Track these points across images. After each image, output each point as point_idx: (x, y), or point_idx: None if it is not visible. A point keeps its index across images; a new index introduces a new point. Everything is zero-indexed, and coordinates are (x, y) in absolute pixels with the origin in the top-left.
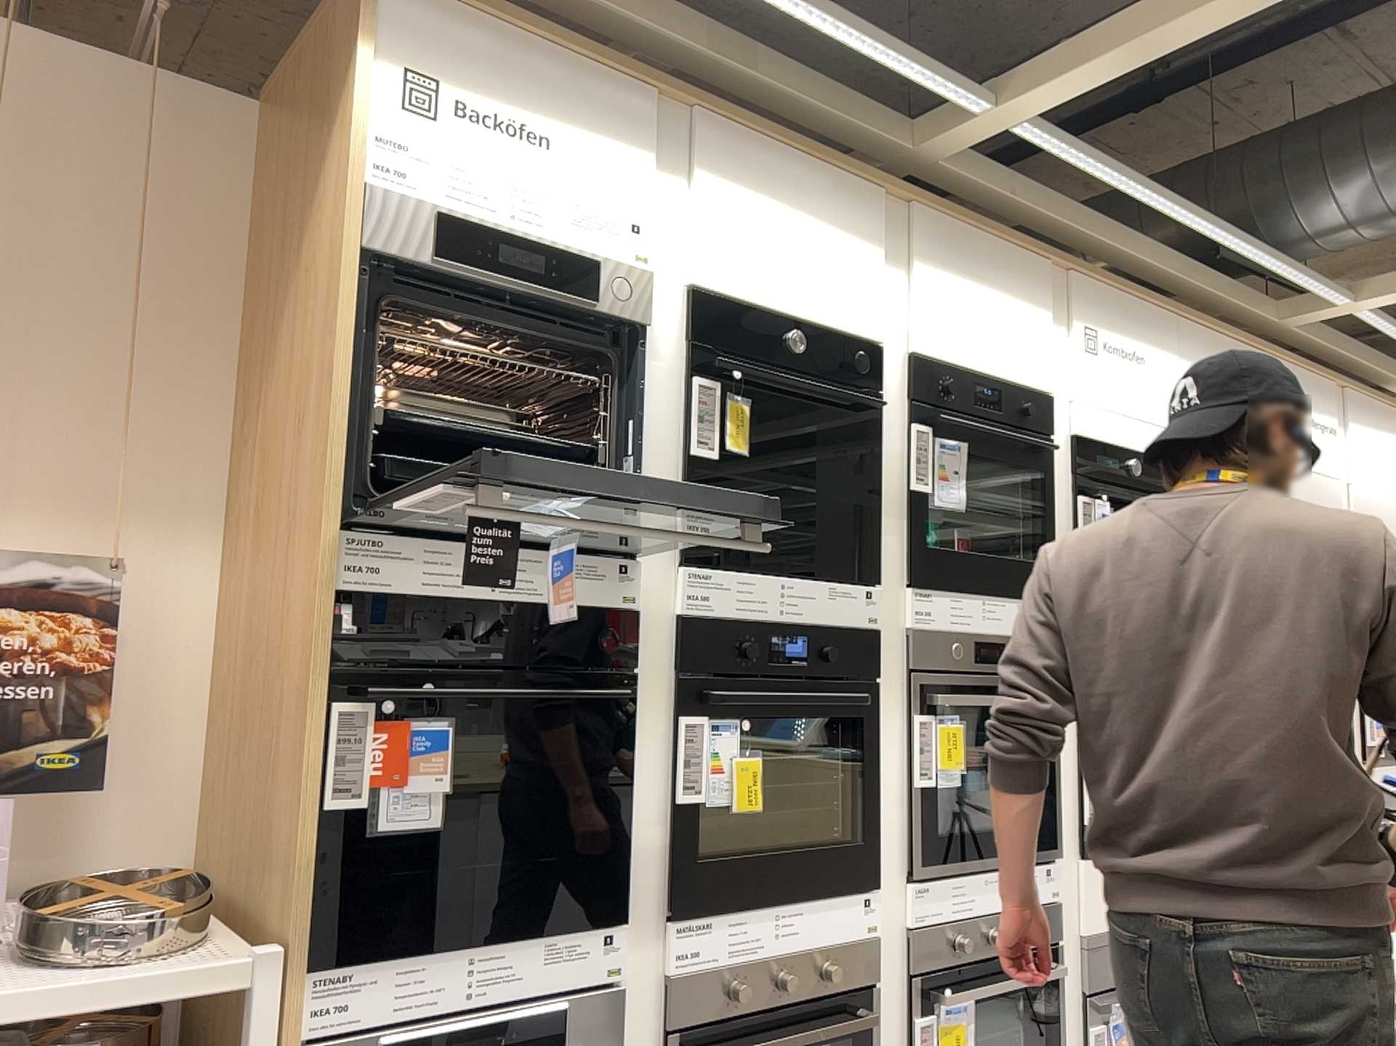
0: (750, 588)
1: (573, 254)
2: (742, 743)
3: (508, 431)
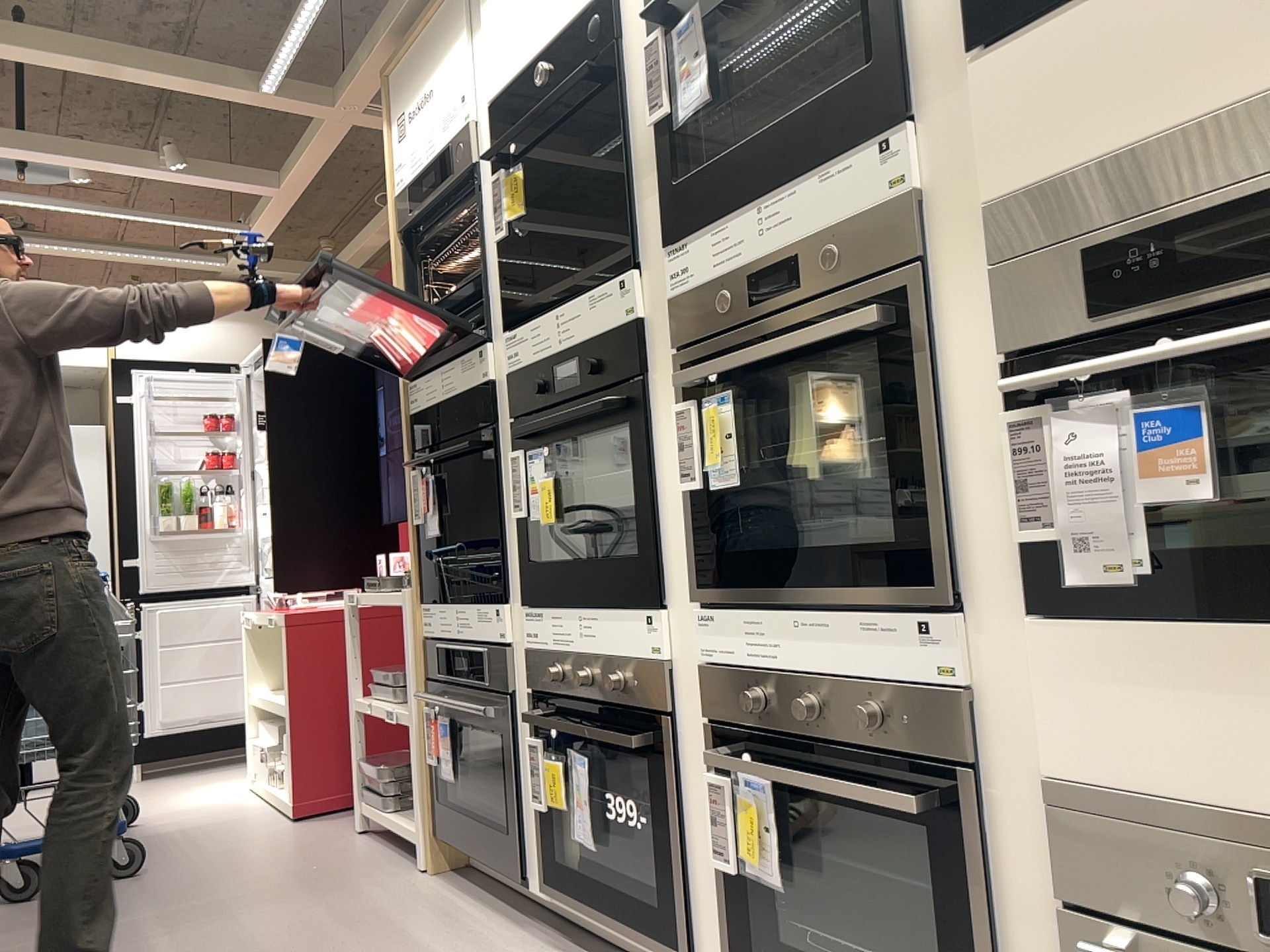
0: (537, 332)
1: (440, 149)
2: (549, 475)
3: (456, 287)
